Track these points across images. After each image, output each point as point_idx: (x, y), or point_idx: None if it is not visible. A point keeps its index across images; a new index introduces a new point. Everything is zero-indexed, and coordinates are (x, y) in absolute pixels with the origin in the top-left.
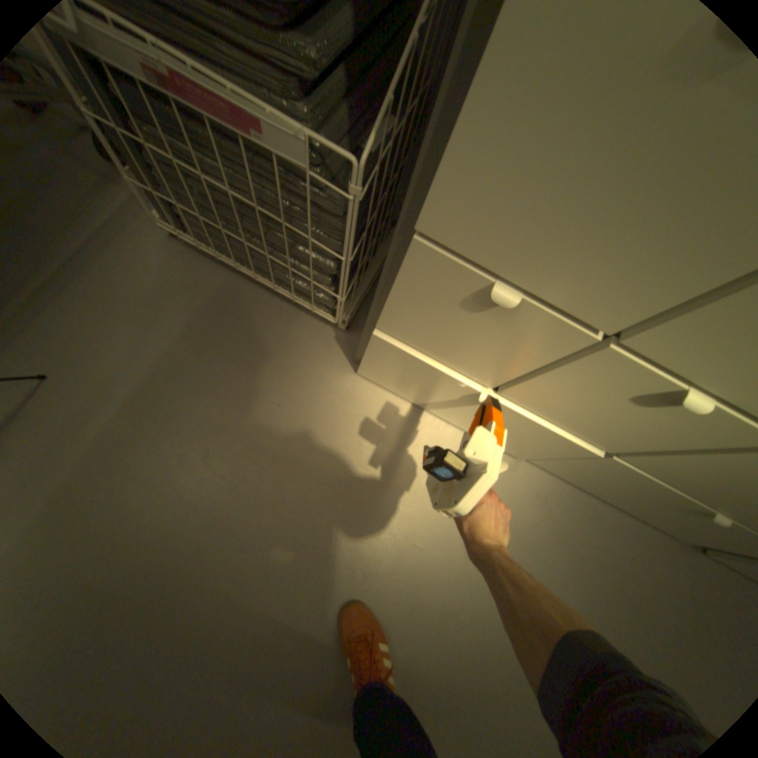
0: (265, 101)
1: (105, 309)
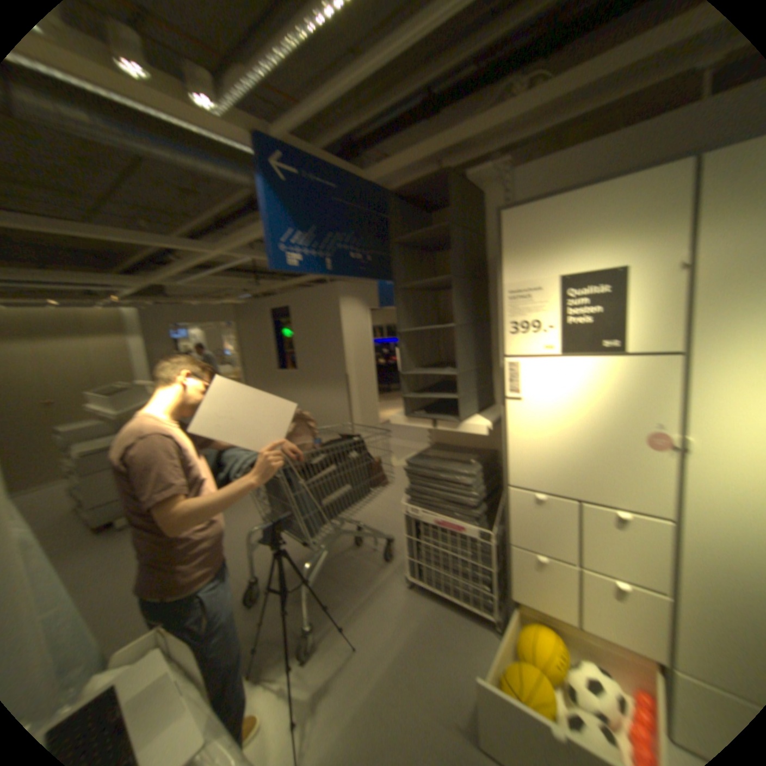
0: (468, 525)
1: (382, 622)
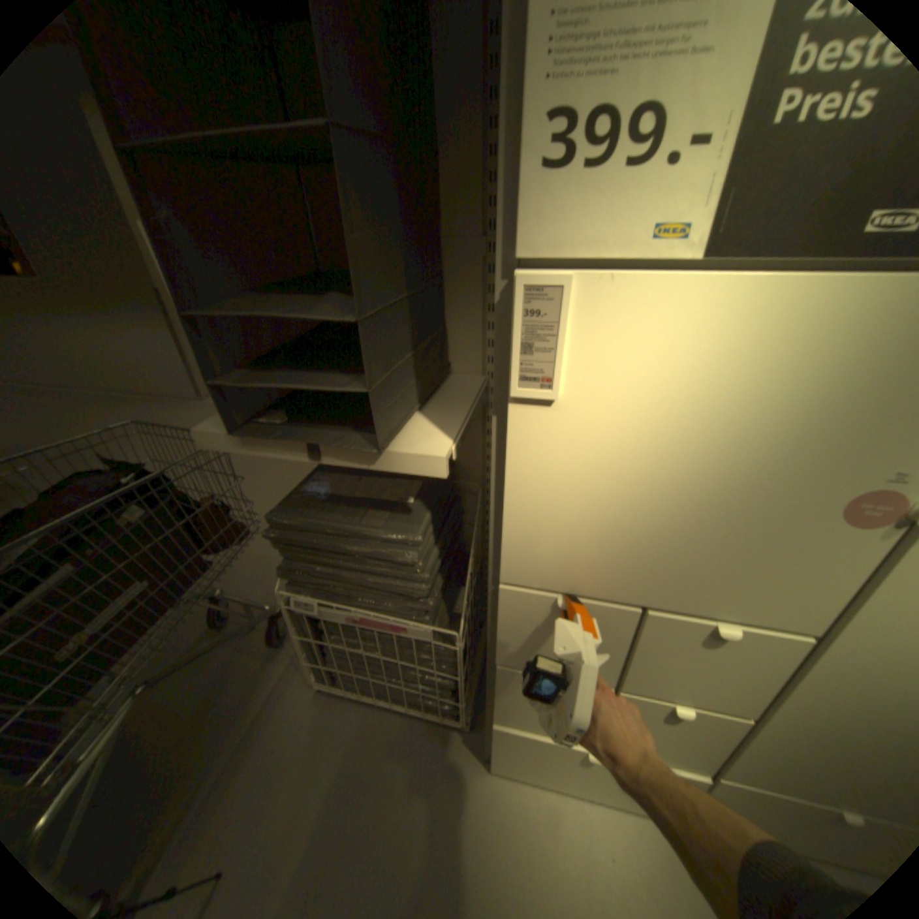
0: (408, 621)
1: (269, 780)
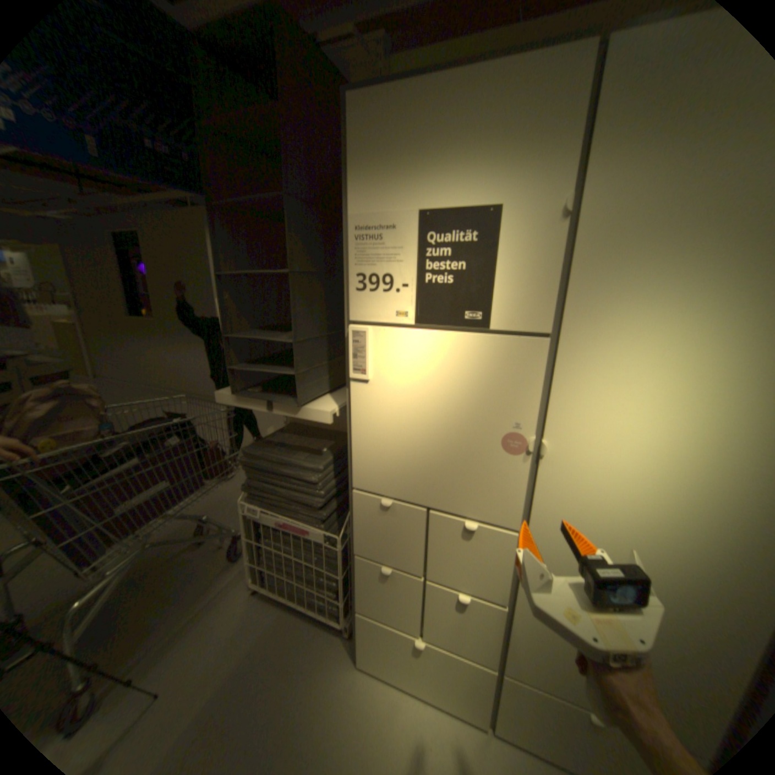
0: (312, 527)
1: (205, 644)
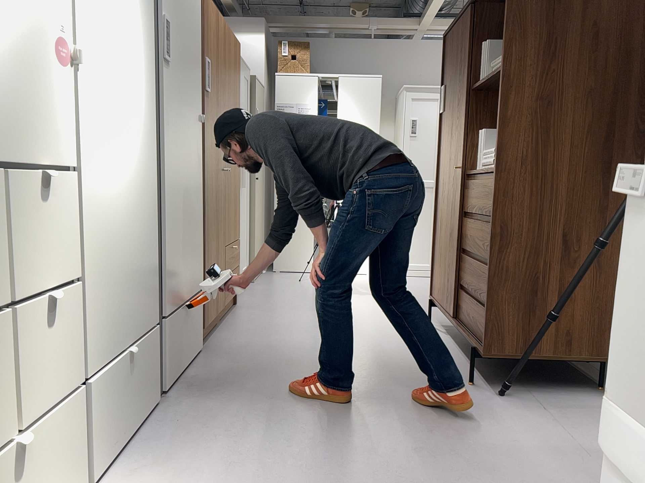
0: None
1: None
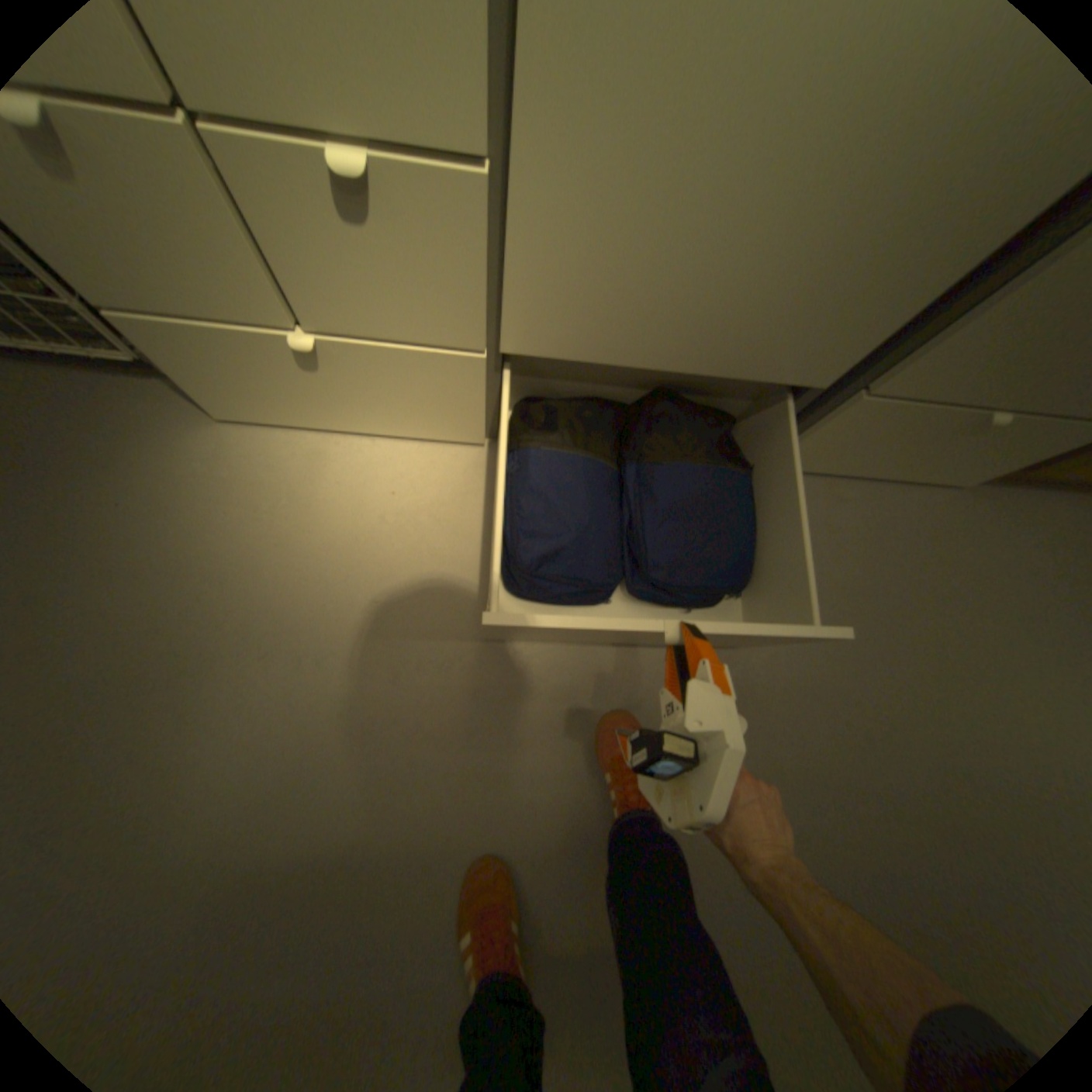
0: None
1: None
